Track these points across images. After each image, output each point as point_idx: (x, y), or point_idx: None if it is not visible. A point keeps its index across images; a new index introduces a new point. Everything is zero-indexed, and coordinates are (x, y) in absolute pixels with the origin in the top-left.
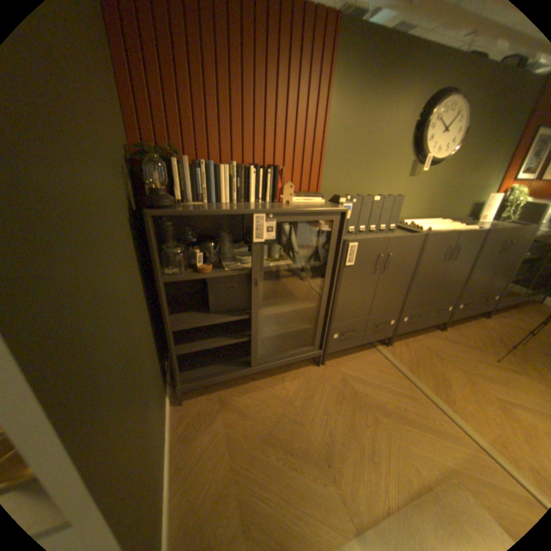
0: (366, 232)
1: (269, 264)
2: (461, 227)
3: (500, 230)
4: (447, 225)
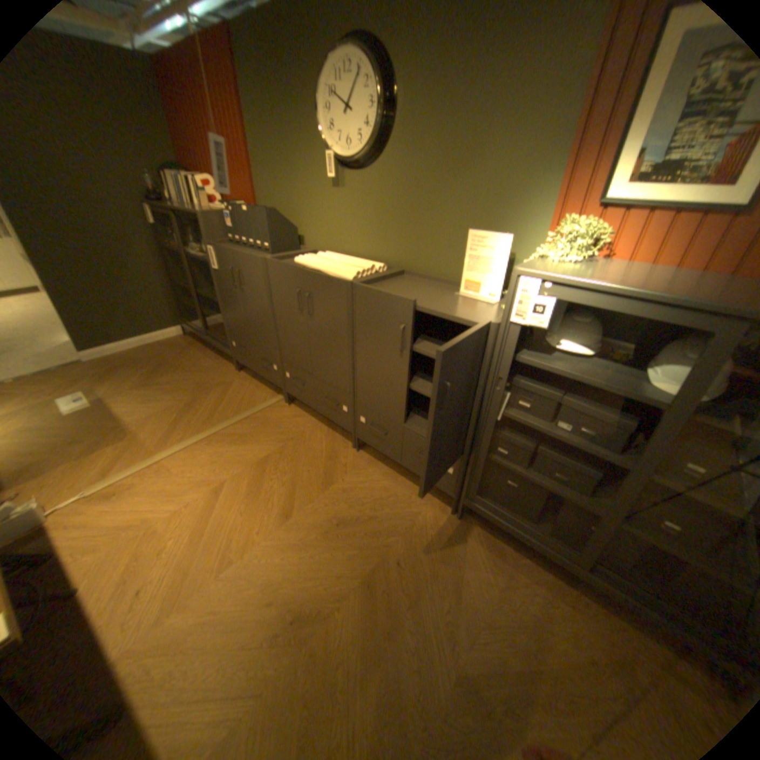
0: (249, 246)
1: (196, 253)
2: (330, 269)
3: (374, 294)
4: (328, 265)
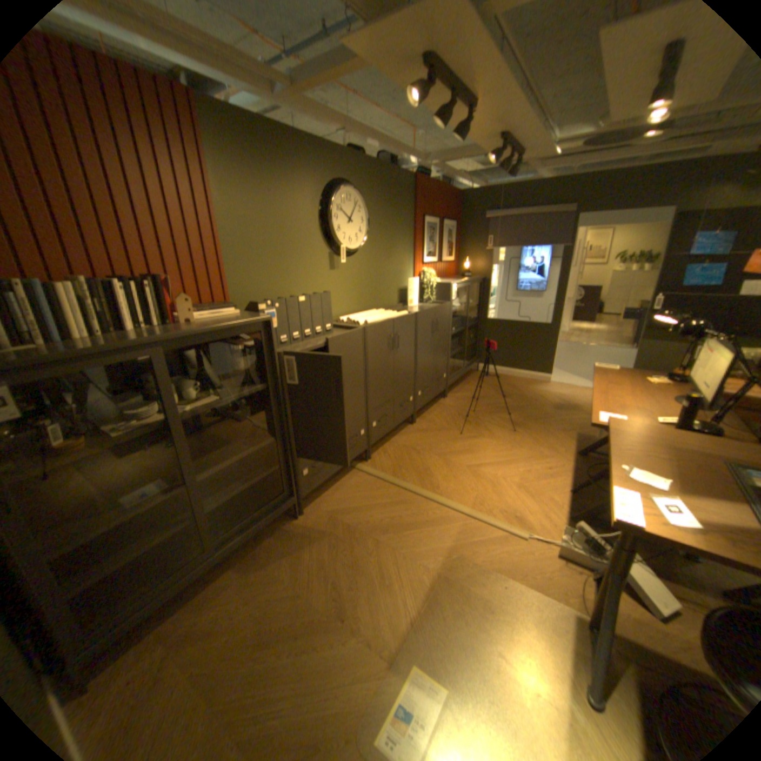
0: (302, 339)
1: (186, 409)
2: (393, 315)
3: (424, 312)
4: (381, 316)
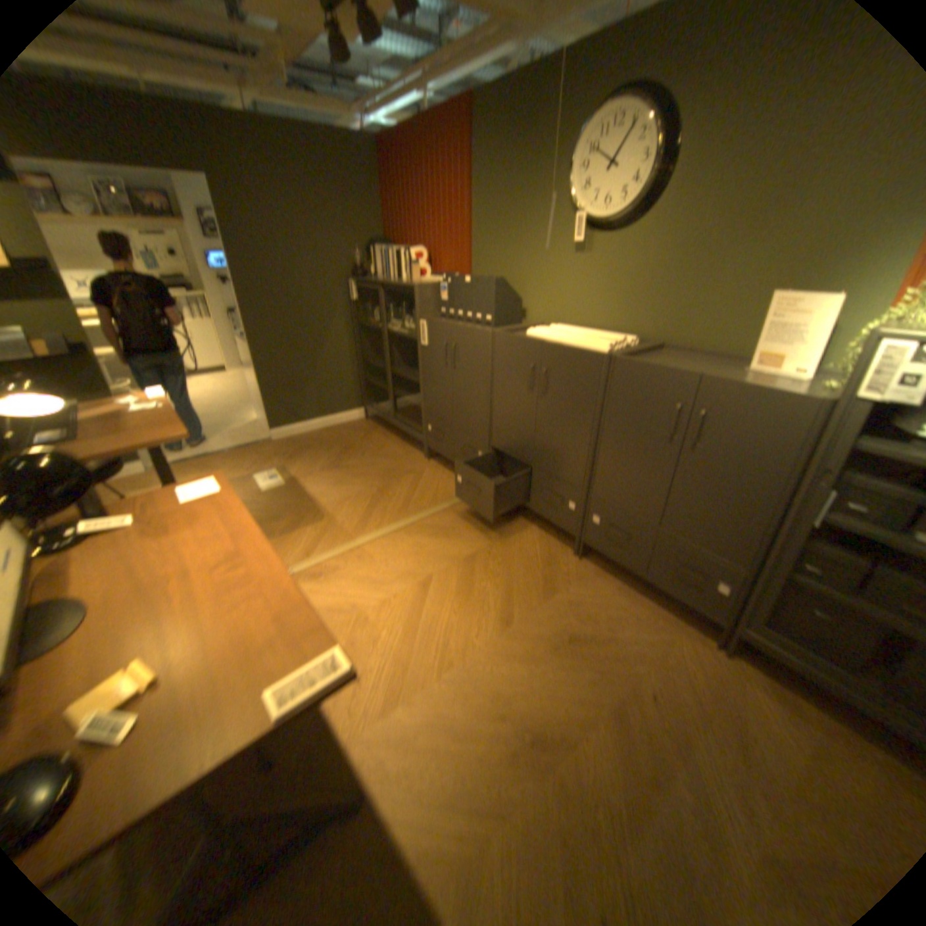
0: (465, 319)
1: (398, 328)
2: (575, 340)
3: (641, 366)
4: (570, 336)
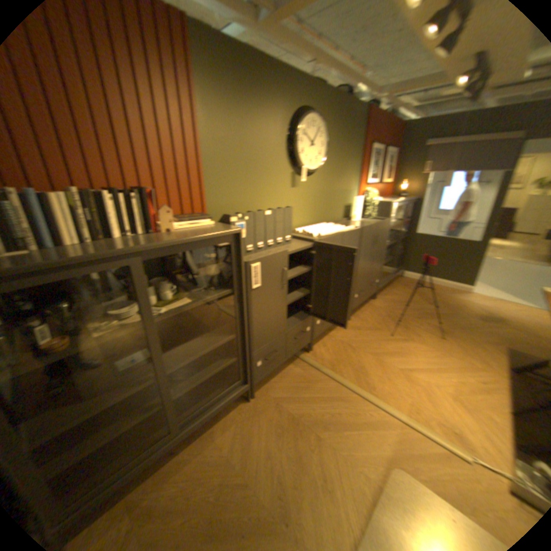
0: (266, 248)
1: (162, 310)
2: (343, 228)
3: (369, 227)
4: (332, 229)
